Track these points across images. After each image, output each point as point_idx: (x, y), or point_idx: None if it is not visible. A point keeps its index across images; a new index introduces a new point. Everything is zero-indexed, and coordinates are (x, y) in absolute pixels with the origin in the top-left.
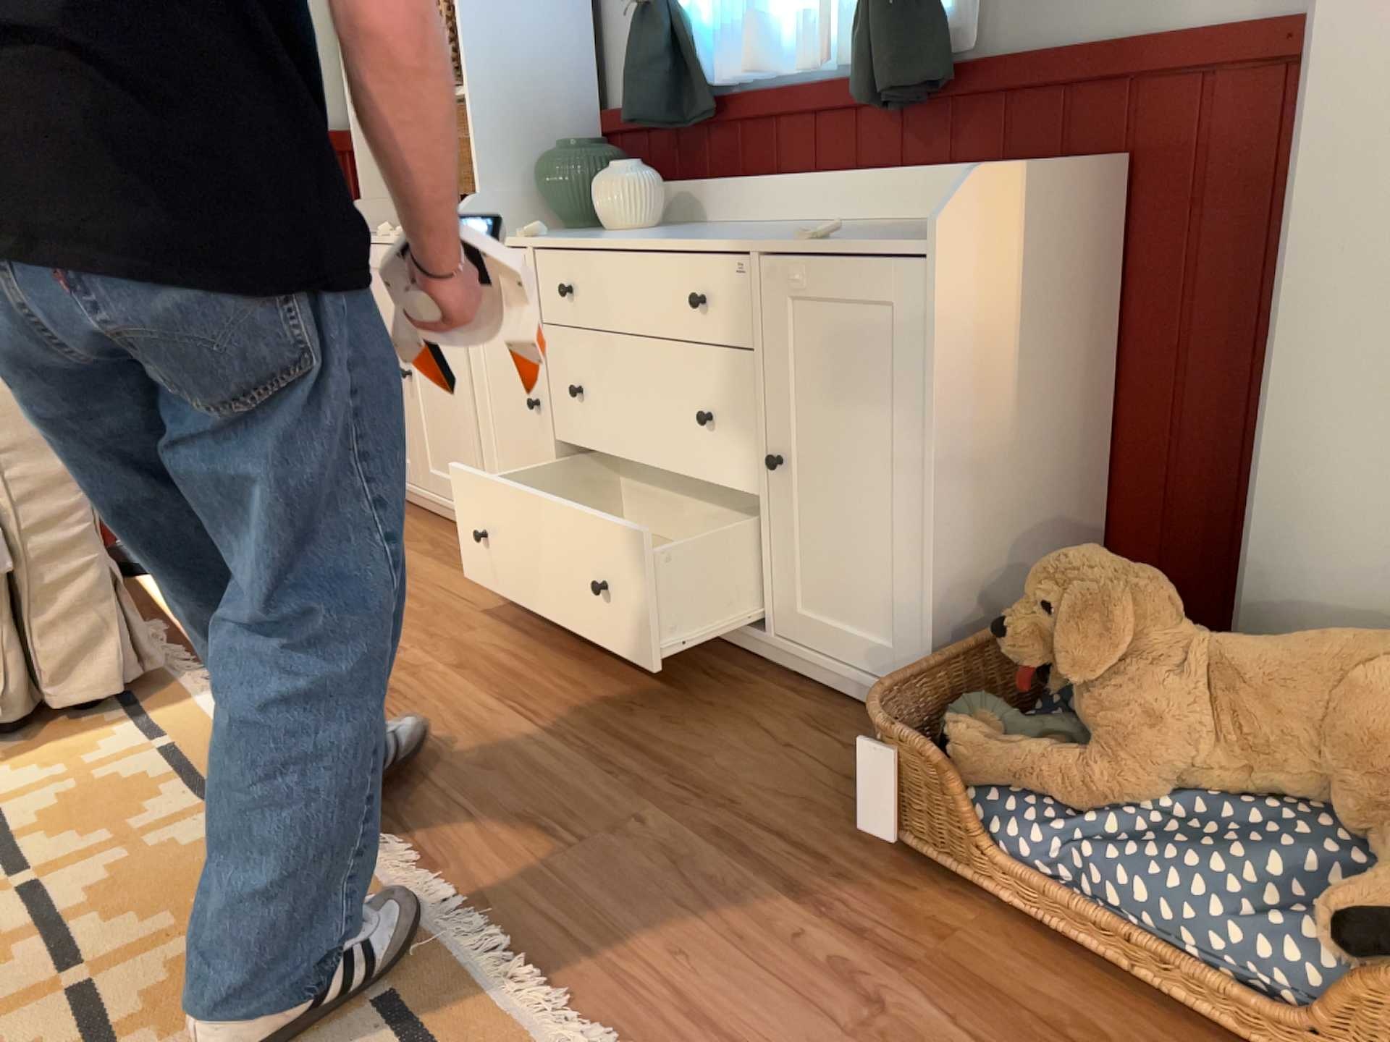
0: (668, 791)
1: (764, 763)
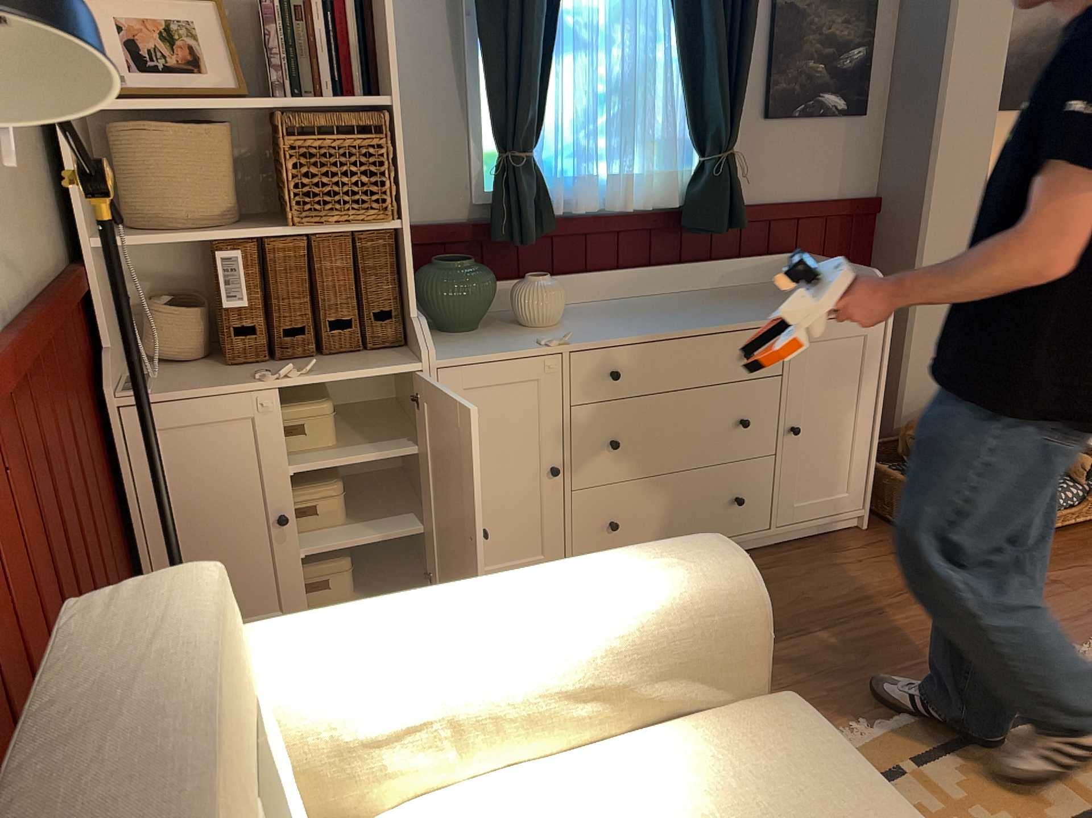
0: (902, 599)
1: (876, 570)
